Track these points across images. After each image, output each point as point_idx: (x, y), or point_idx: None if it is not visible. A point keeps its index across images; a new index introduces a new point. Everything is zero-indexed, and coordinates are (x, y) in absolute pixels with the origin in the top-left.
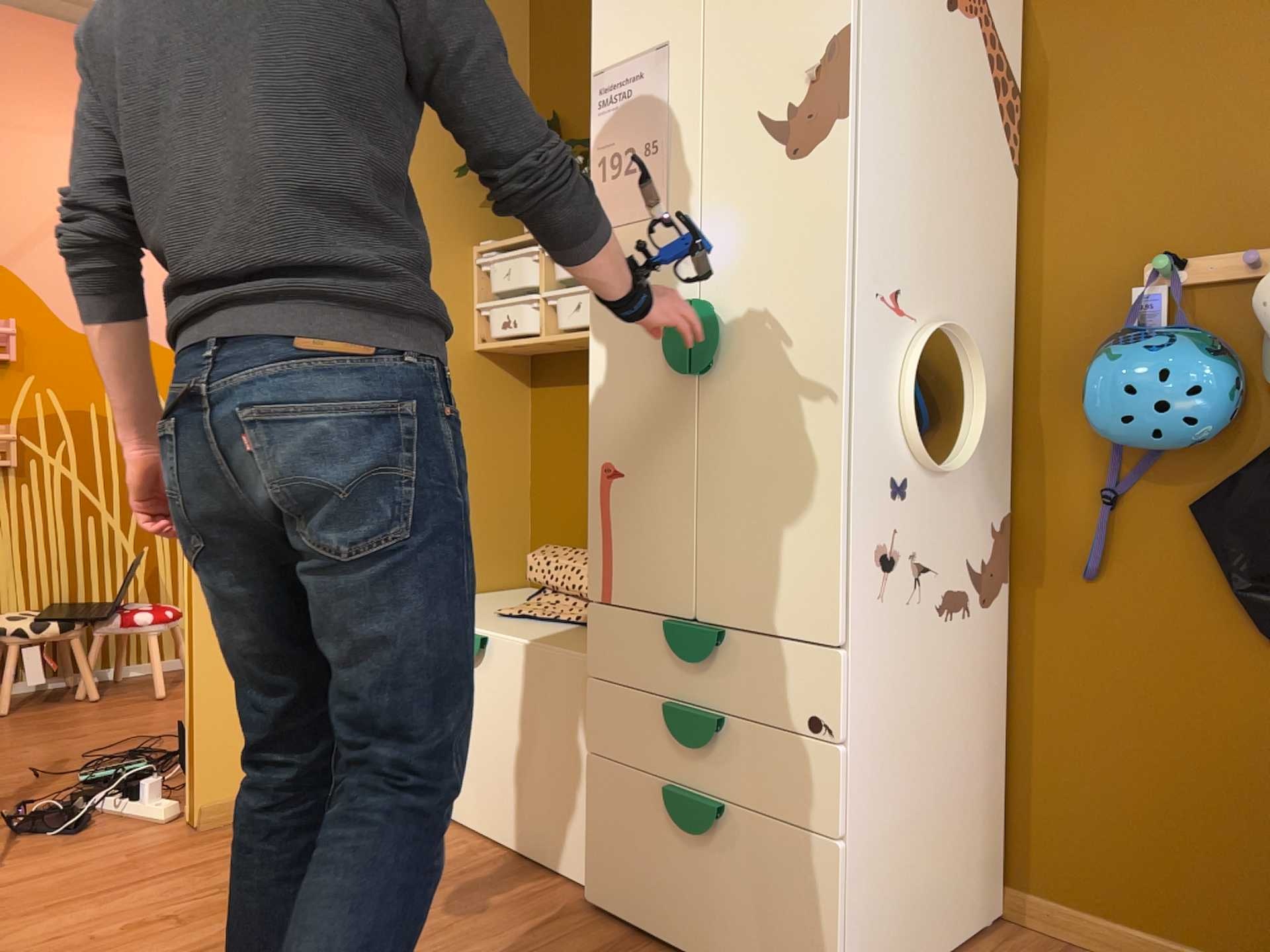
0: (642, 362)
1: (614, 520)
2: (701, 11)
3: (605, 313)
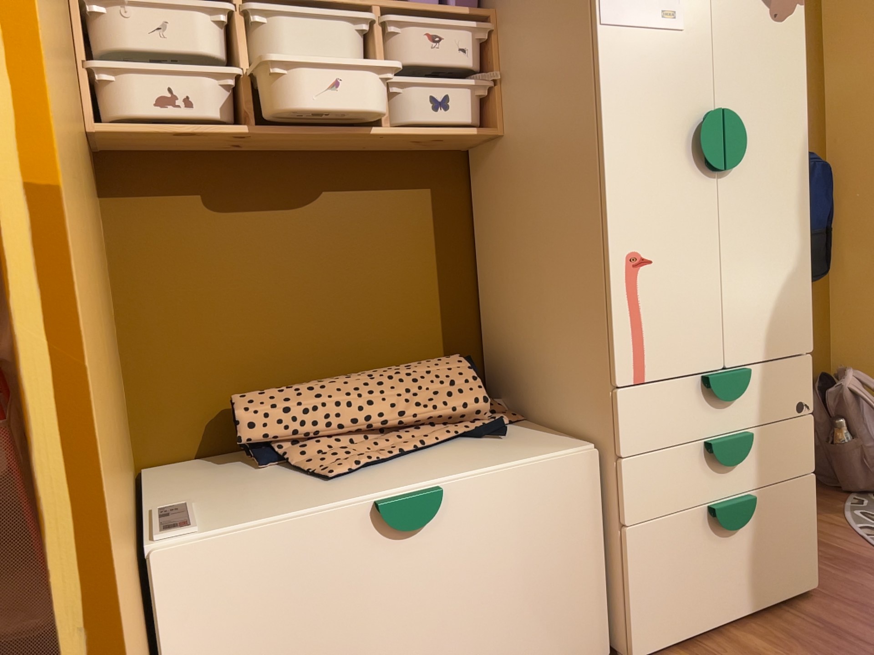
0: (665, 159)
1: (646, 305)
2: None
3: (622, 110)
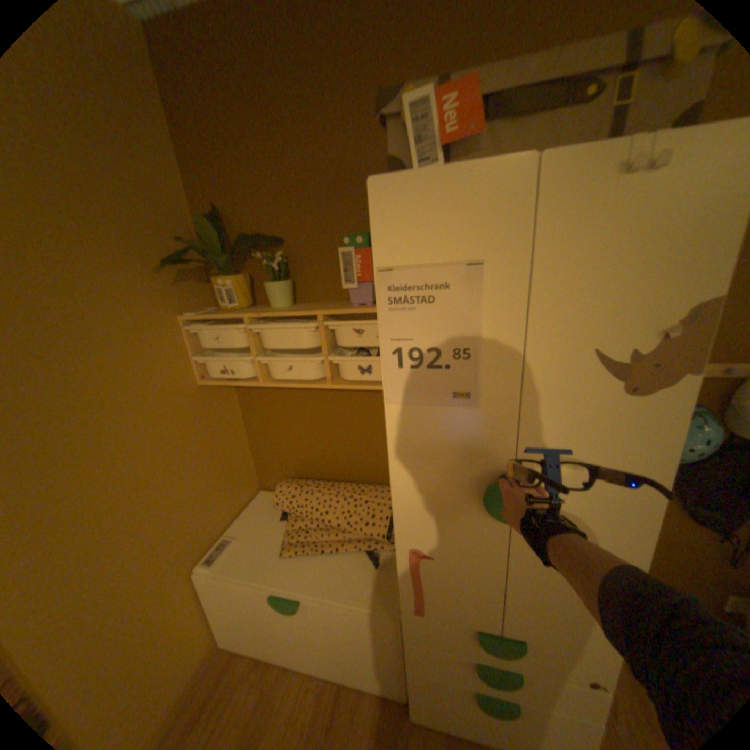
0: (449, 499)
1: (425, 579)
2: (530, 236)
3: (407, 462)
